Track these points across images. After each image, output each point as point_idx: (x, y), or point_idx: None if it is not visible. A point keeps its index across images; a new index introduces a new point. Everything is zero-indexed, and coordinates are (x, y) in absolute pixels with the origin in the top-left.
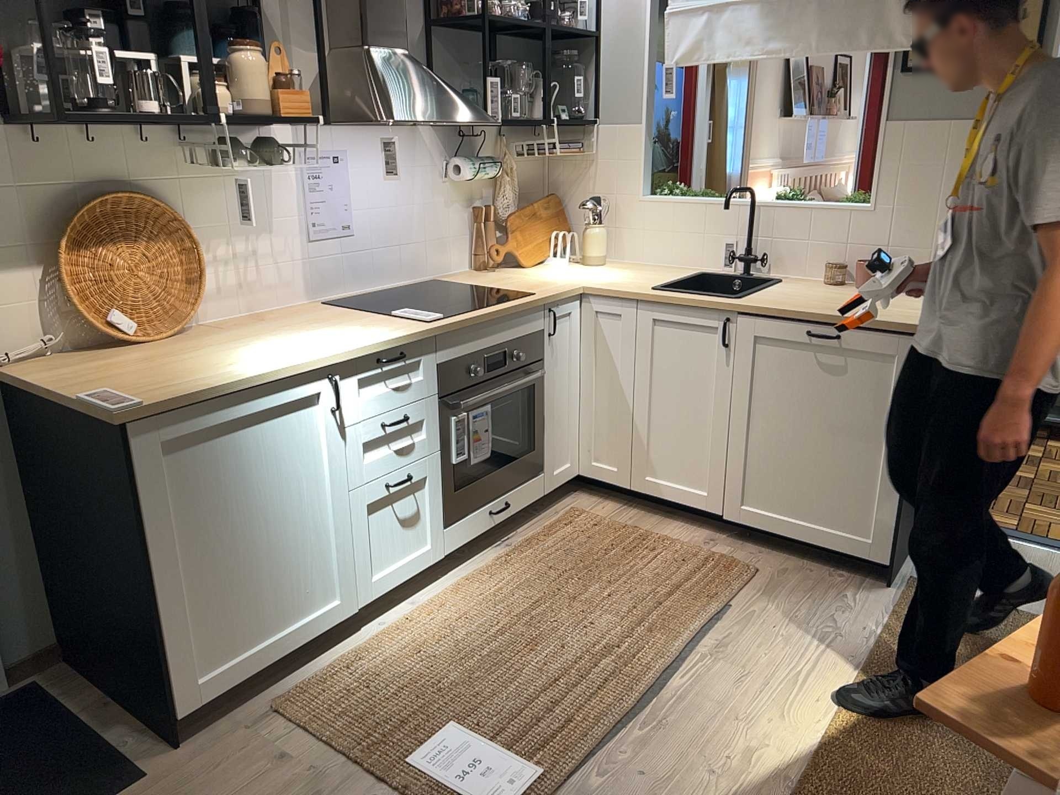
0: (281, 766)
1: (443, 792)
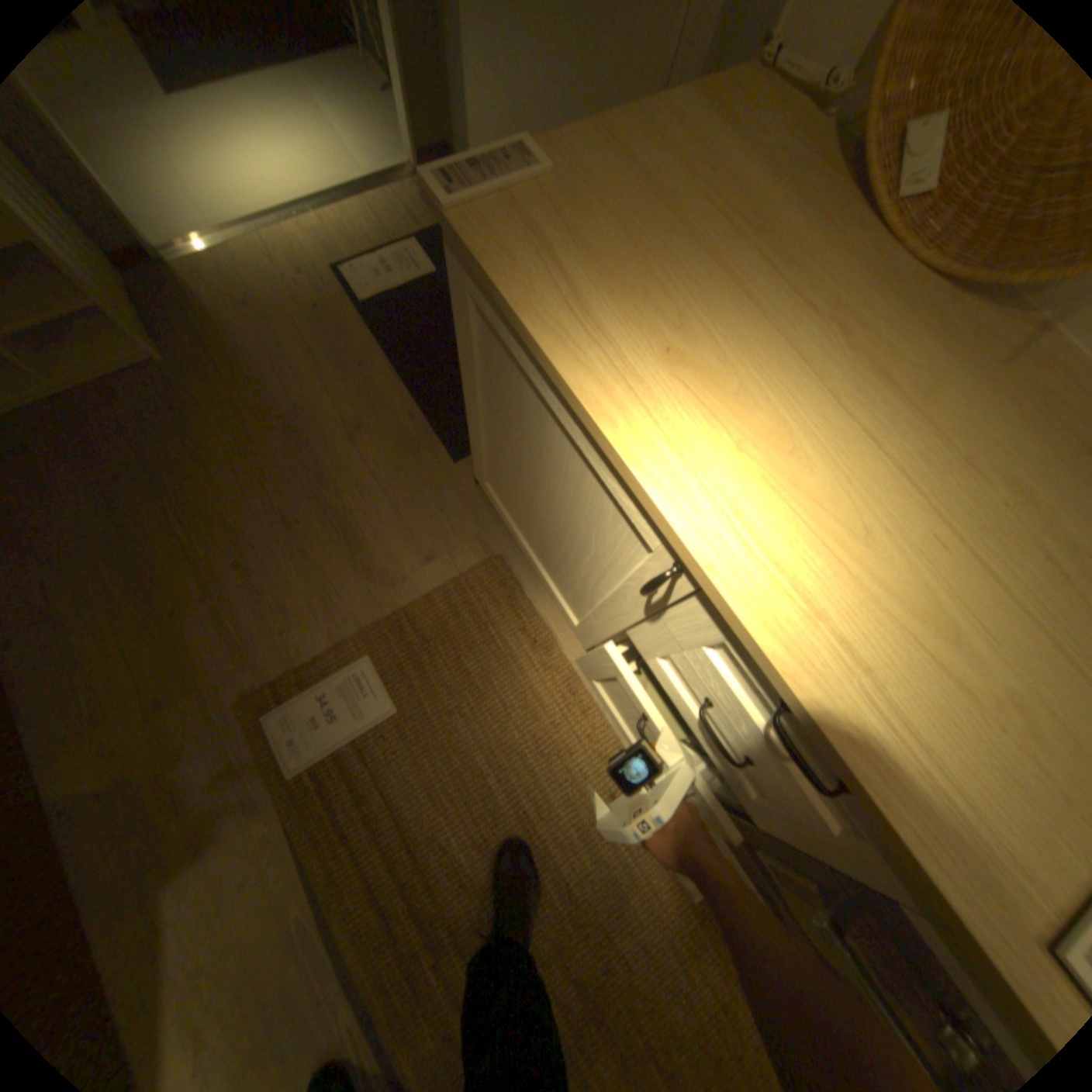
0: (420, 557)
1: (317, 681)
